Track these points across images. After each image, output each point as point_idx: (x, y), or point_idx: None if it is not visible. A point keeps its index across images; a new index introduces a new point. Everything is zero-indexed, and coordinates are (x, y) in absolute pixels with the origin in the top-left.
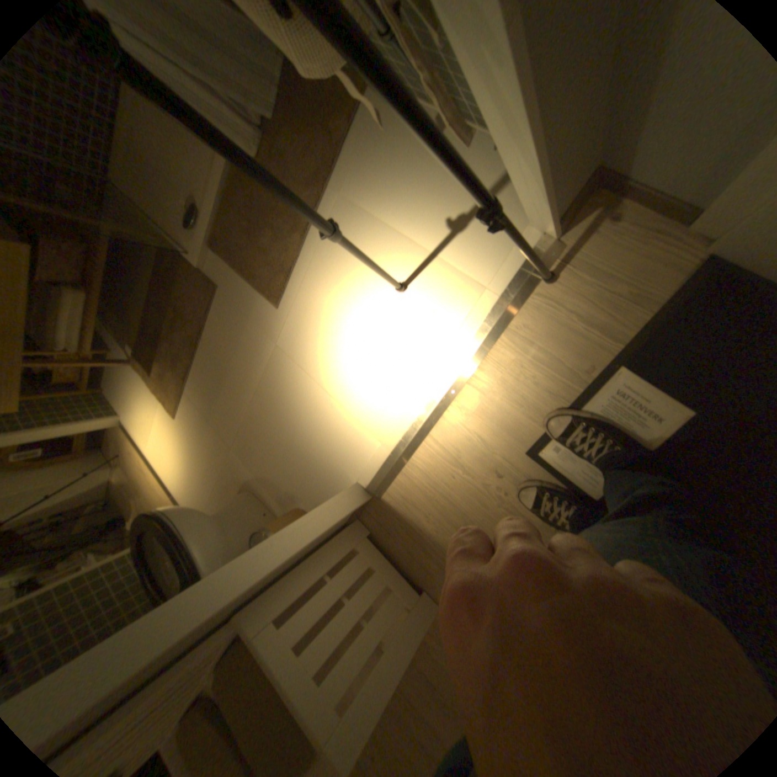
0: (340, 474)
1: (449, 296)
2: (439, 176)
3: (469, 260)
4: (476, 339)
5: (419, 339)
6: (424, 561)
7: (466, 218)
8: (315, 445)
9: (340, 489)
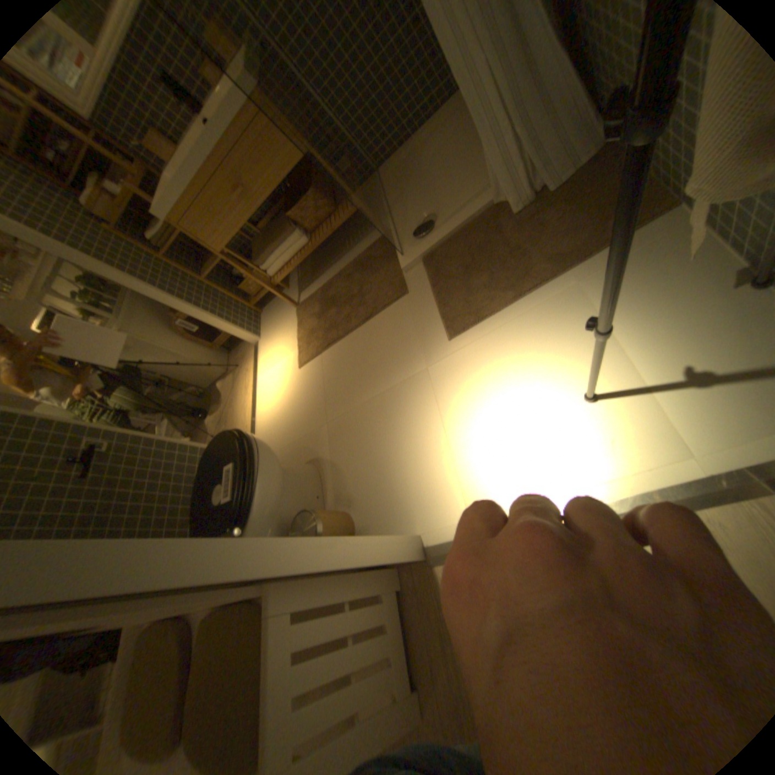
0: (408, 518)
1: (641, 440)
2: (704, 326)
3: (690, 421)
4: (645, 500)
5: (576, 457)
6: (435, 664)
7: (712, 381)
8: (402, 475)
9: (399, 531)
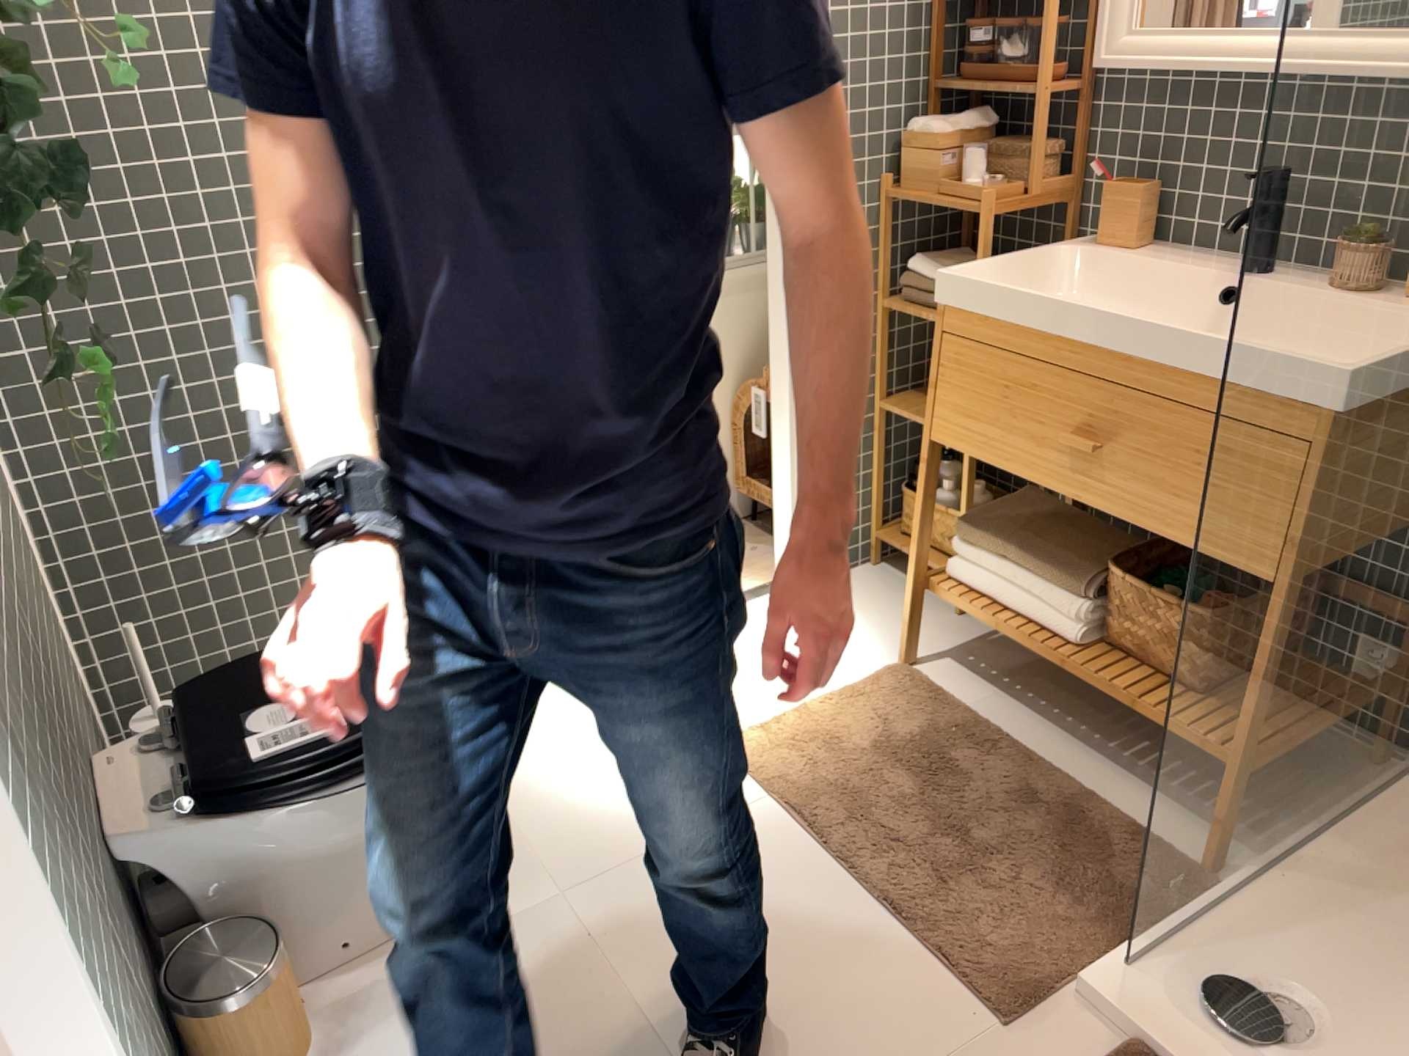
0: None
1: None
2: None
3: None
4: None
5: None
6: None
7: None
8: None
9: None
